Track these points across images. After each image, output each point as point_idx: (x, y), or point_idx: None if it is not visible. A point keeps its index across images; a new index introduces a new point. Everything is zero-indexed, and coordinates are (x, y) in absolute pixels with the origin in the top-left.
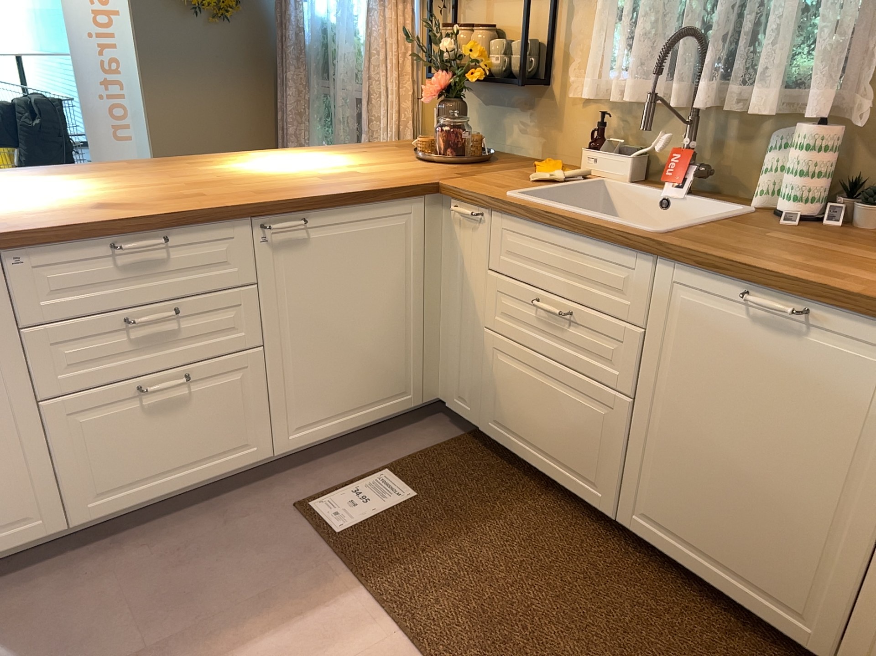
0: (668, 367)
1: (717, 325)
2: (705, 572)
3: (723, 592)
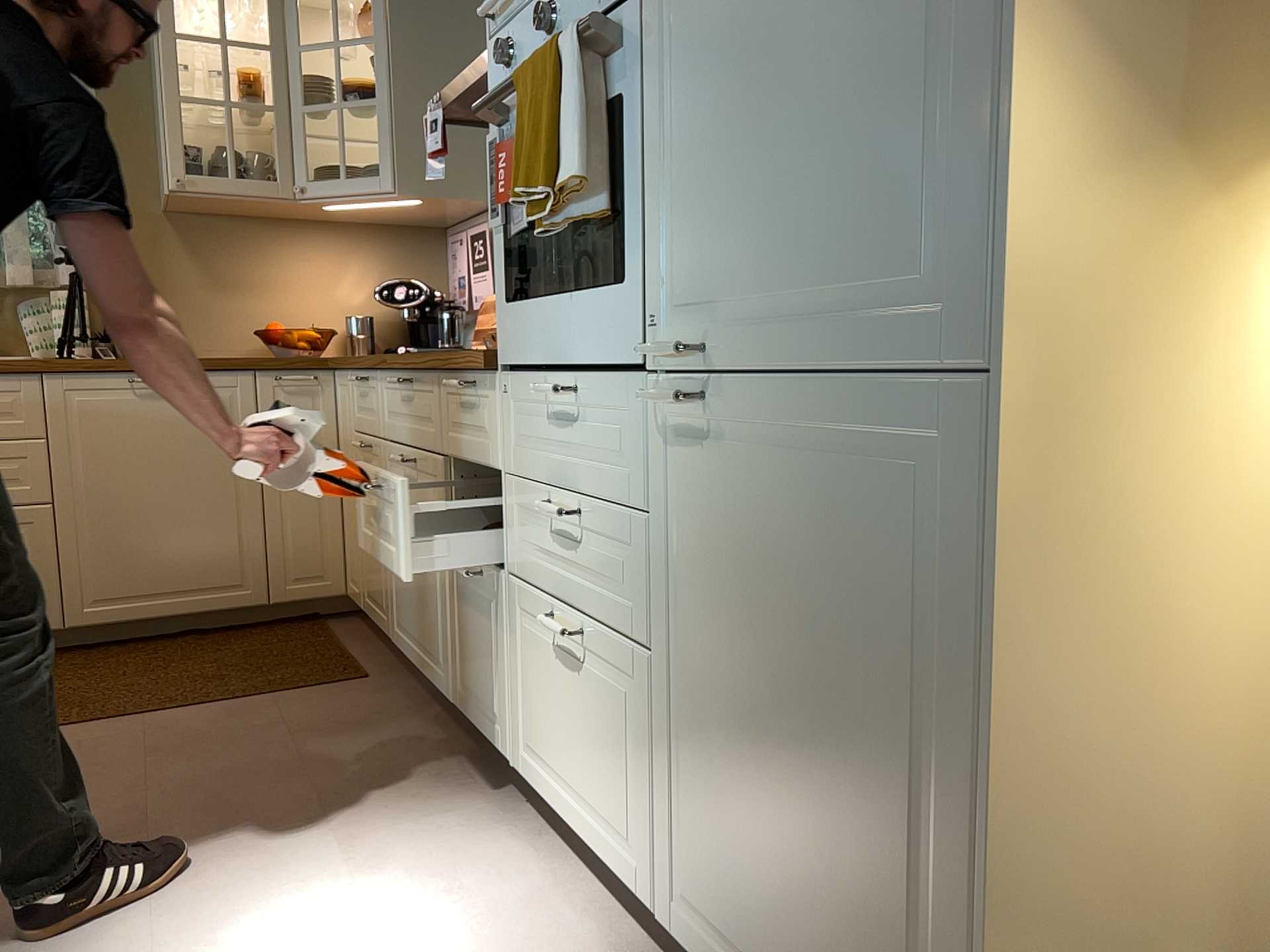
0: (79, 460)
1: (113, 410)
2: (165, 608)
3: (183, 614)
